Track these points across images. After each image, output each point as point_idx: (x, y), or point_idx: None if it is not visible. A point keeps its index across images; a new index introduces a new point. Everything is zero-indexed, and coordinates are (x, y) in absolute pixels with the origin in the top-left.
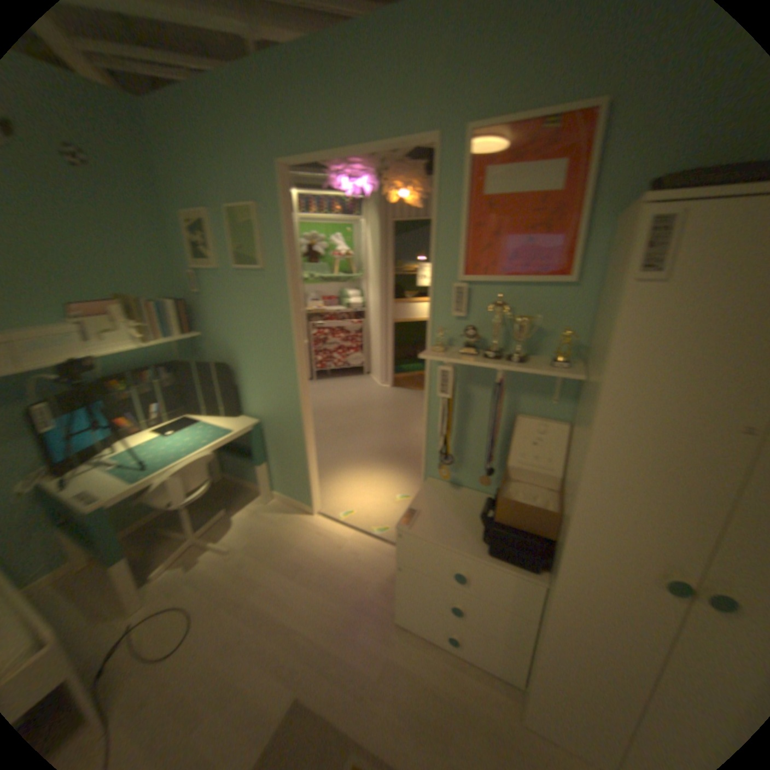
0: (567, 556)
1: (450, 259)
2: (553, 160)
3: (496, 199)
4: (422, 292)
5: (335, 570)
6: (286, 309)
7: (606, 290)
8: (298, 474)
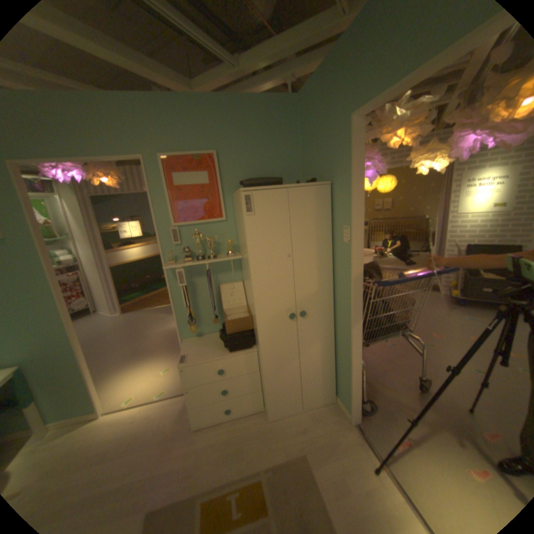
0: (258, 326)
1: (164, 216)
2: (202, 172)
3: (181, 188)
4: (125, 242)
5: (136, 434)
6: (39, 264)
7: (237, 222)
8: (76, 392)
